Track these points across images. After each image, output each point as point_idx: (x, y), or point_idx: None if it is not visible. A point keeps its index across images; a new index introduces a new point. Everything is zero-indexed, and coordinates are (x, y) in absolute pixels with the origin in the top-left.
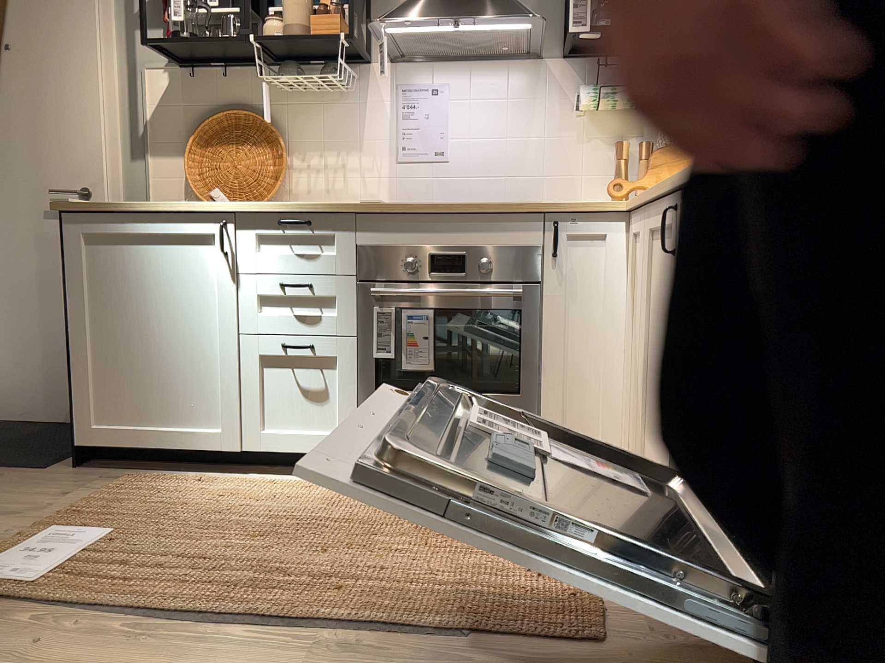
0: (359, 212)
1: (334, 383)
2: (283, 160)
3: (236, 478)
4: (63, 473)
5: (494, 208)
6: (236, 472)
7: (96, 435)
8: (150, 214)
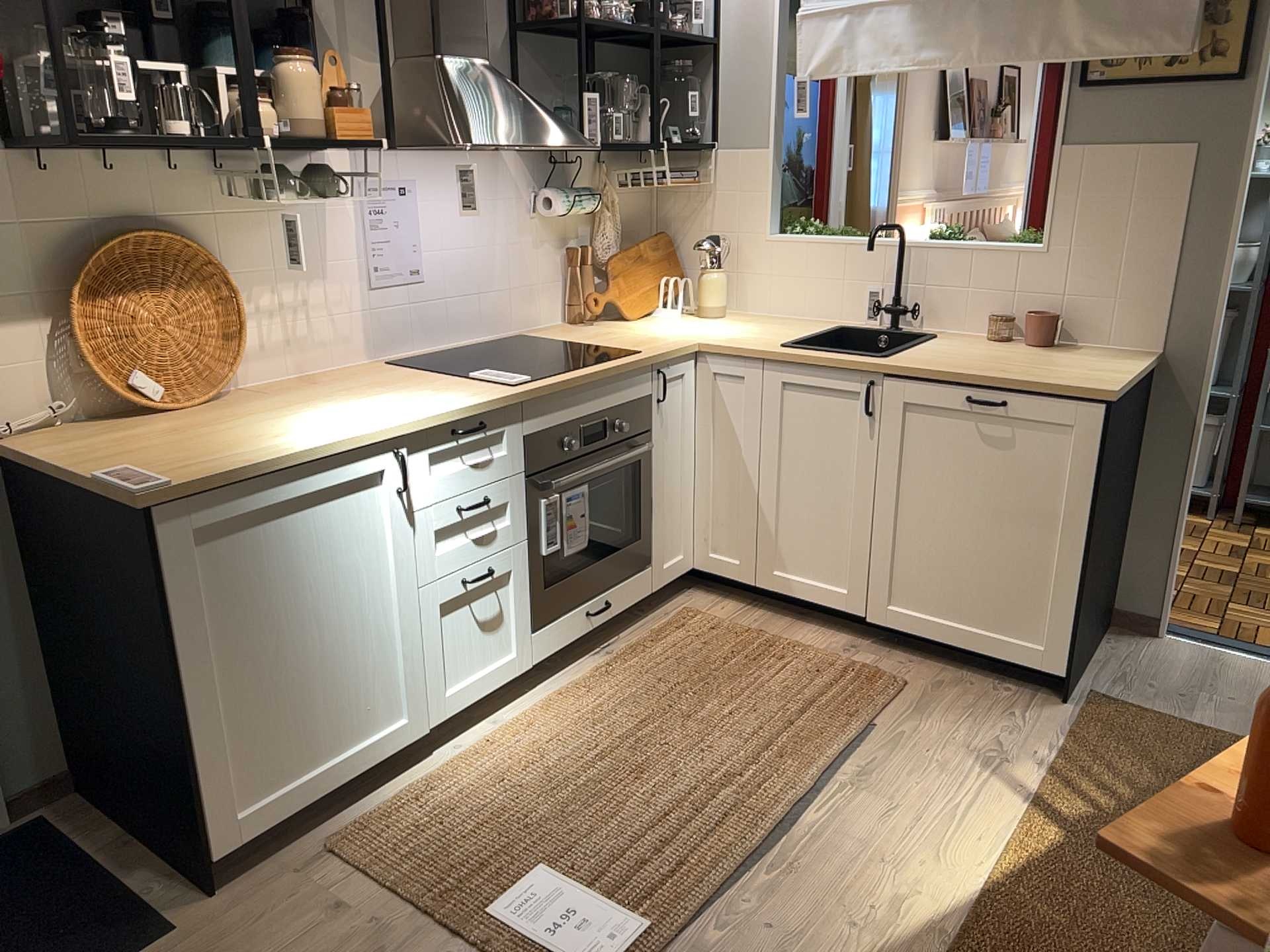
0: (527, 398)
1: (508, 600)
2: (244, 310)
3: (431, 764)
4: (221, 909)
5: (626, 367)
6: (406, 761)
7: (247, 825)
8: (301, 466)
